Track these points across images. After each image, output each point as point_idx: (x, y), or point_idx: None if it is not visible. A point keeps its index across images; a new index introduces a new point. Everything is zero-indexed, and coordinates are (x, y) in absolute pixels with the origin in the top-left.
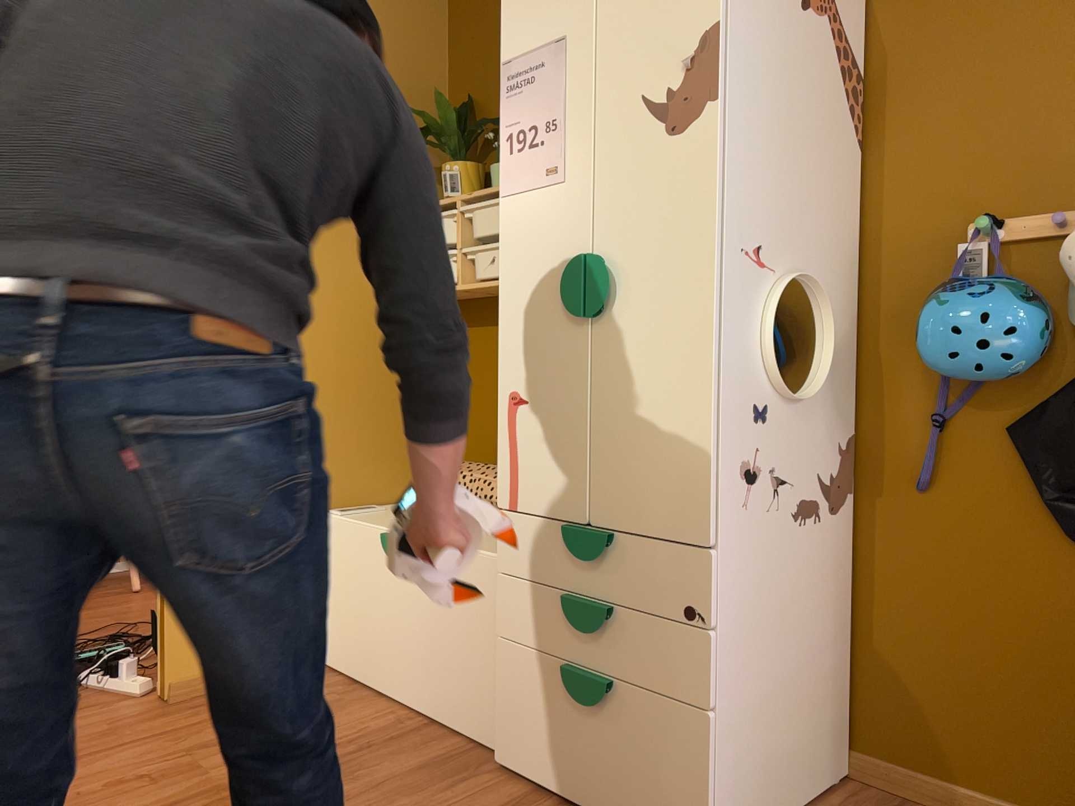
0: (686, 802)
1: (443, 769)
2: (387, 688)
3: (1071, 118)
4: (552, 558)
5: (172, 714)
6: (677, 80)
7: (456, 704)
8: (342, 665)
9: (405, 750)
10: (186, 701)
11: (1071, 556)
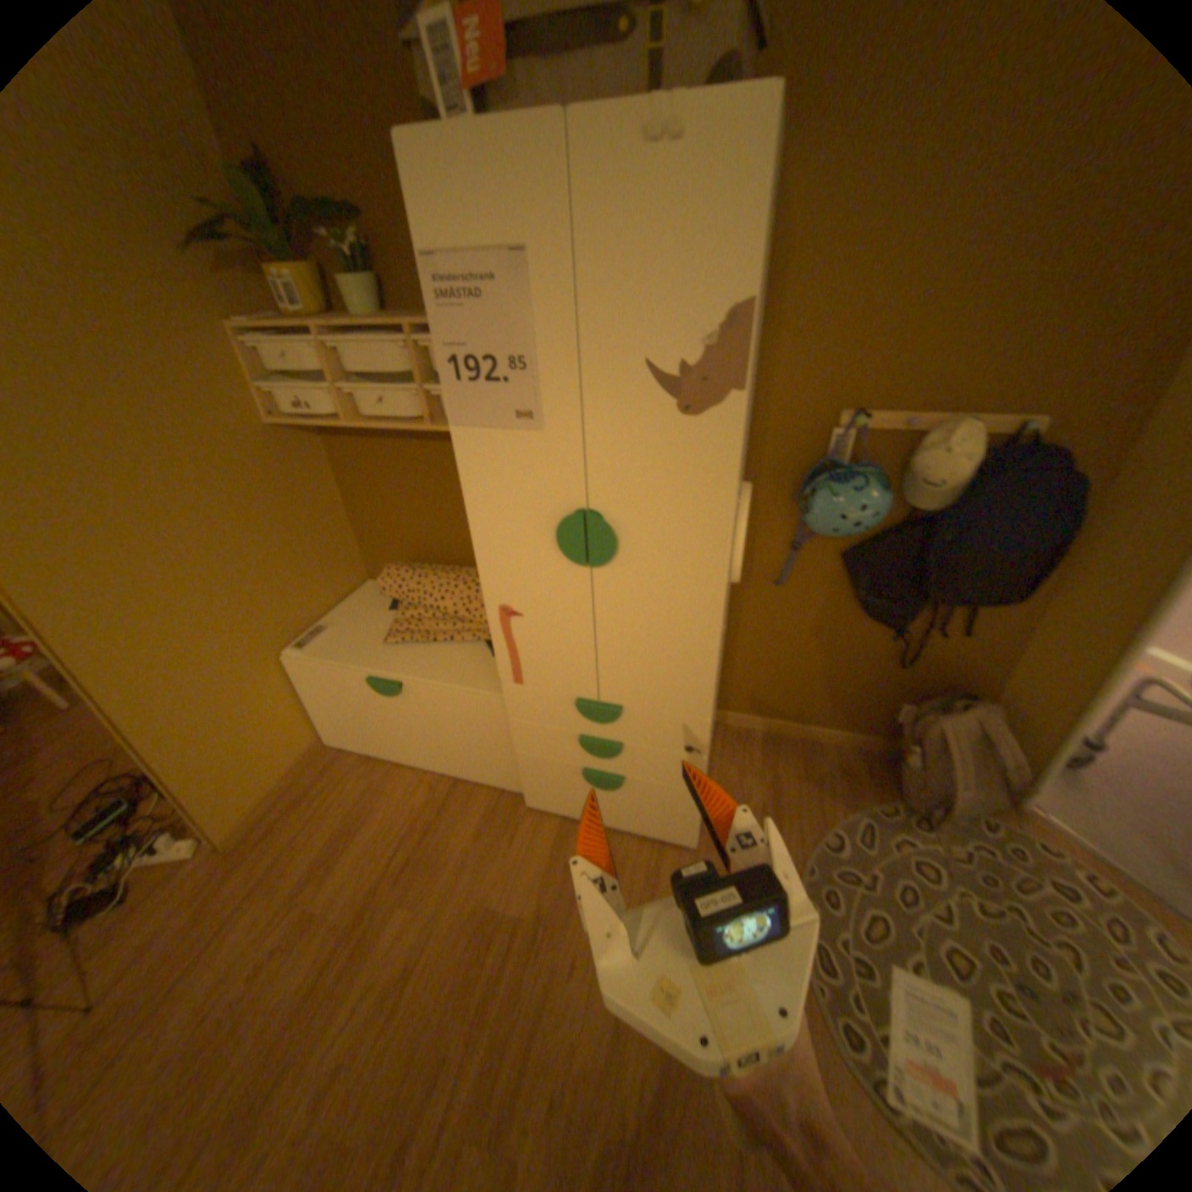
0: (682, 826)
1: (494, 826)
2: (405, 762)
3: (939, 334)
4: (563, 715)
5: (242, 866)
6: (695, 356)
7: (477, 772)
8: (352, 749)
9: (456, 819)
10: (242, 843)
11: (862, 621)
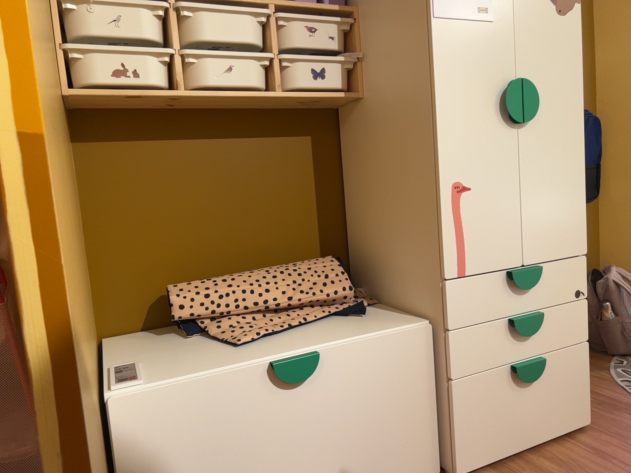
0: (580, 393)
1: None
2: None
3: None
4: (496, 298)
5: None
6: None
7: (389, 470)
8: None
9: None
10: None
11: None
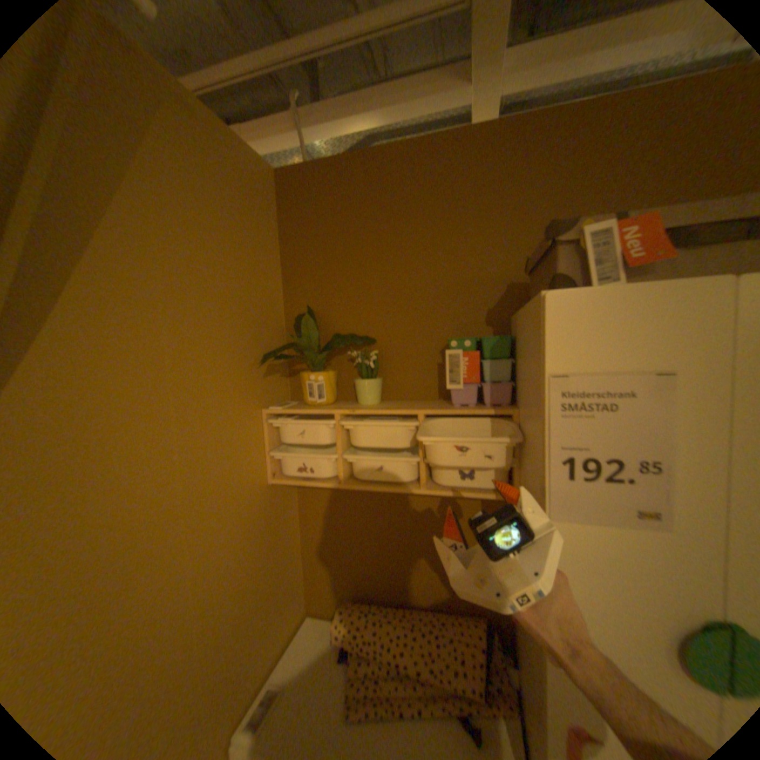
0: None
1: None
2: None
3: None
4: None
5: None
6: None
7: None
8: None
9: None
10: None
11: None
